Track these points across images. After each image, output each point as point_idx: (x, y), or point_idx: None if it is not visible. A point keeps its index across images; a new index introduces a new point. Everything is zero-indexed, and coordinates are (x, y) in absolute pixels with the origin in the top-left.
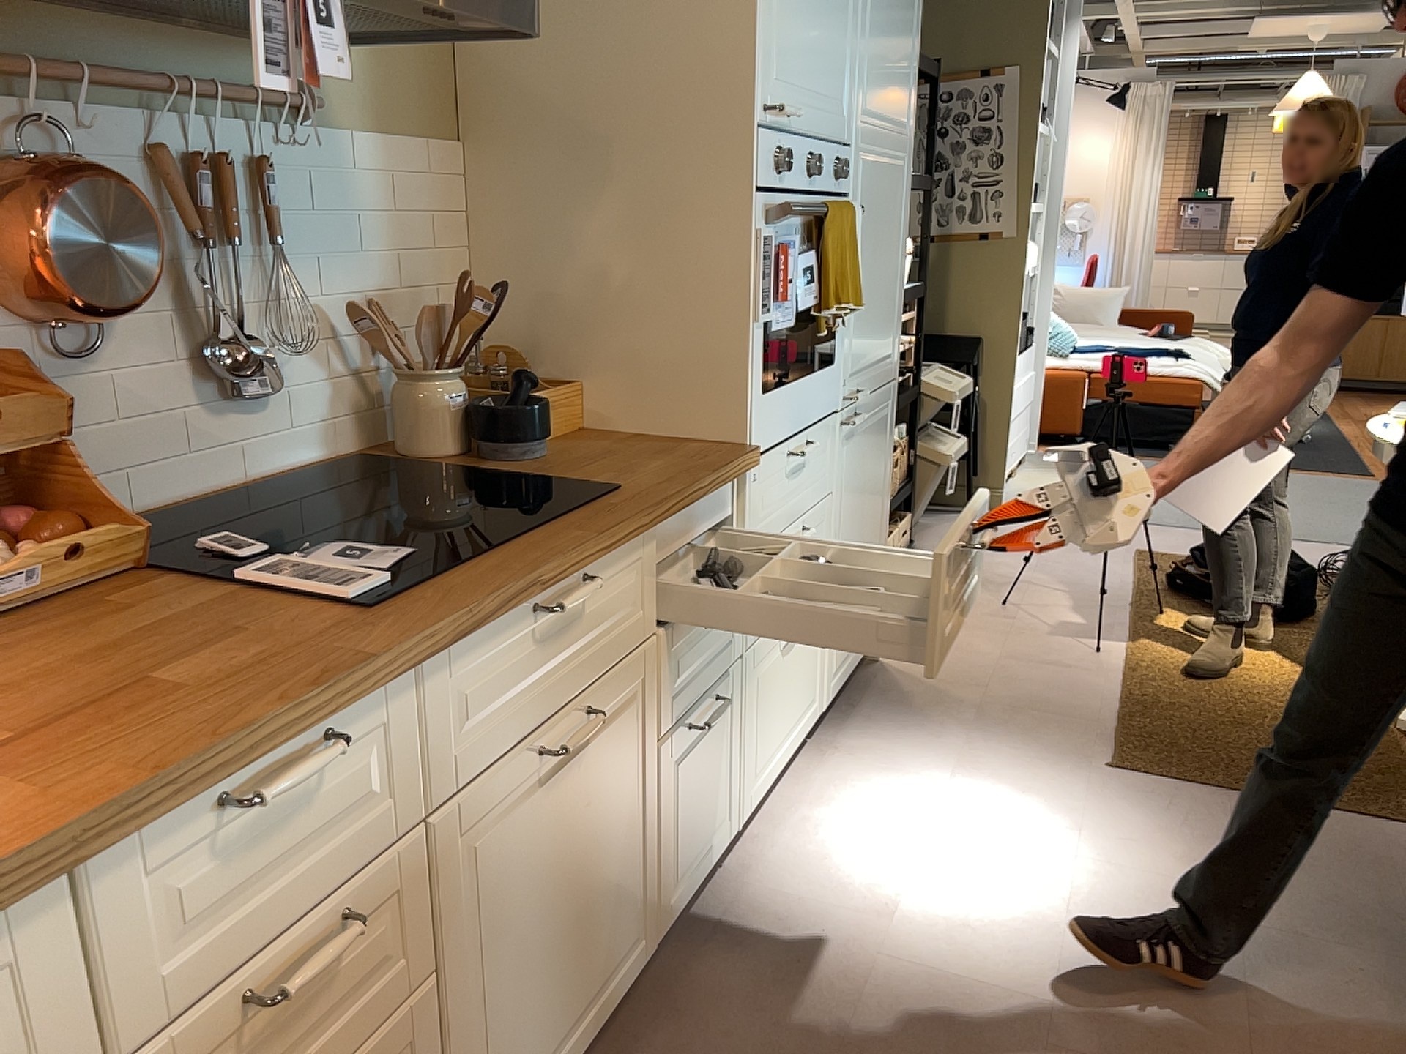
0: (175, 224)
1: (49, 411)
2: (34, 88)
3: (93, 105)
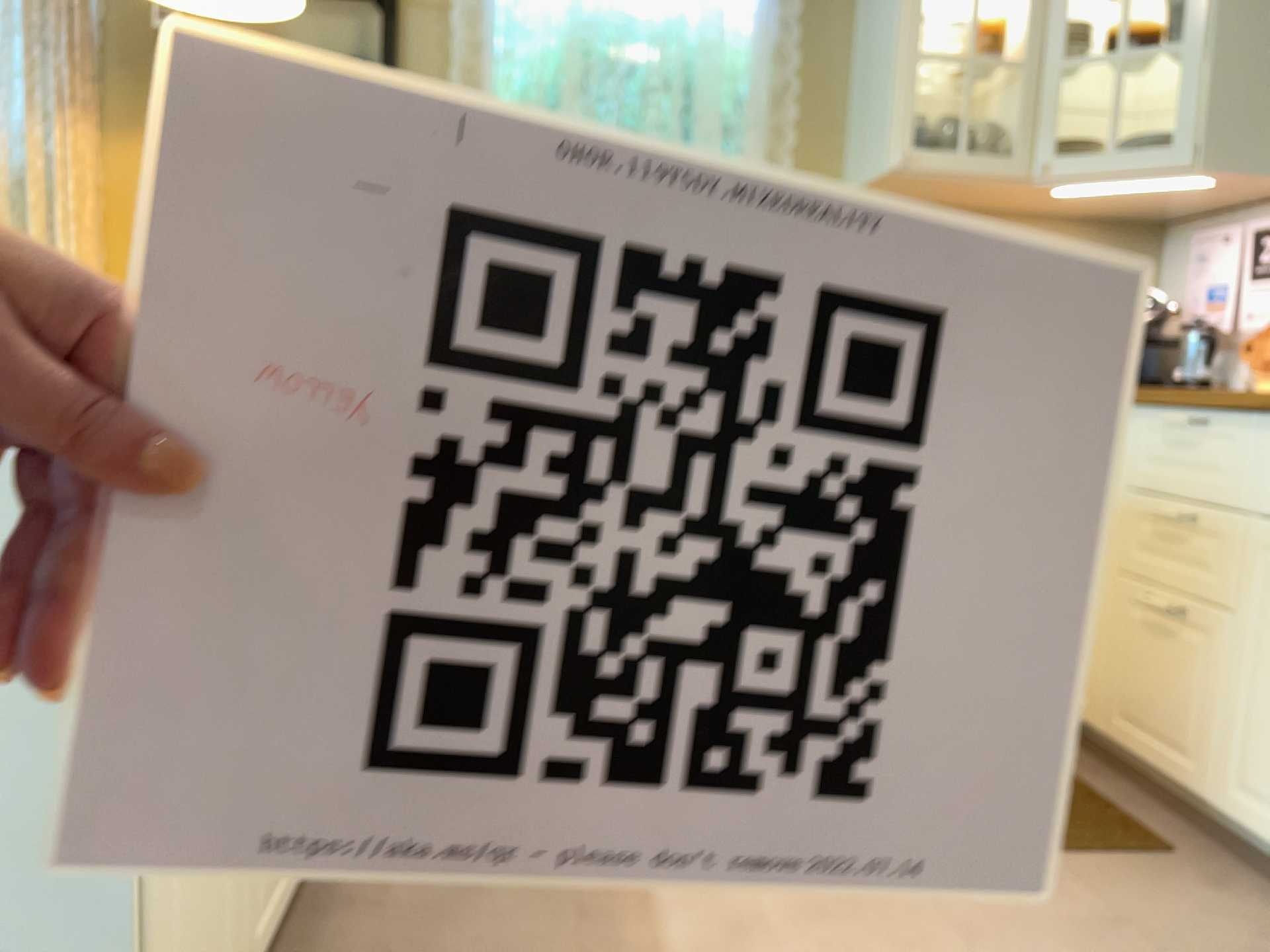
0: None
1: None
2: None
3: None
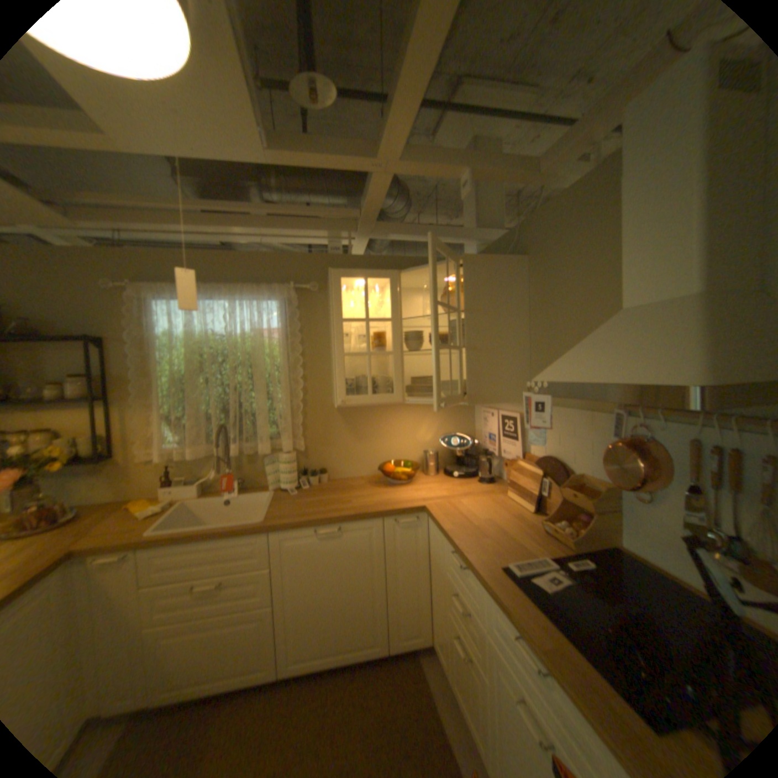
0: (707, 474)
1: (590, 504)
2: (656, 416)
3: (675, 423)
